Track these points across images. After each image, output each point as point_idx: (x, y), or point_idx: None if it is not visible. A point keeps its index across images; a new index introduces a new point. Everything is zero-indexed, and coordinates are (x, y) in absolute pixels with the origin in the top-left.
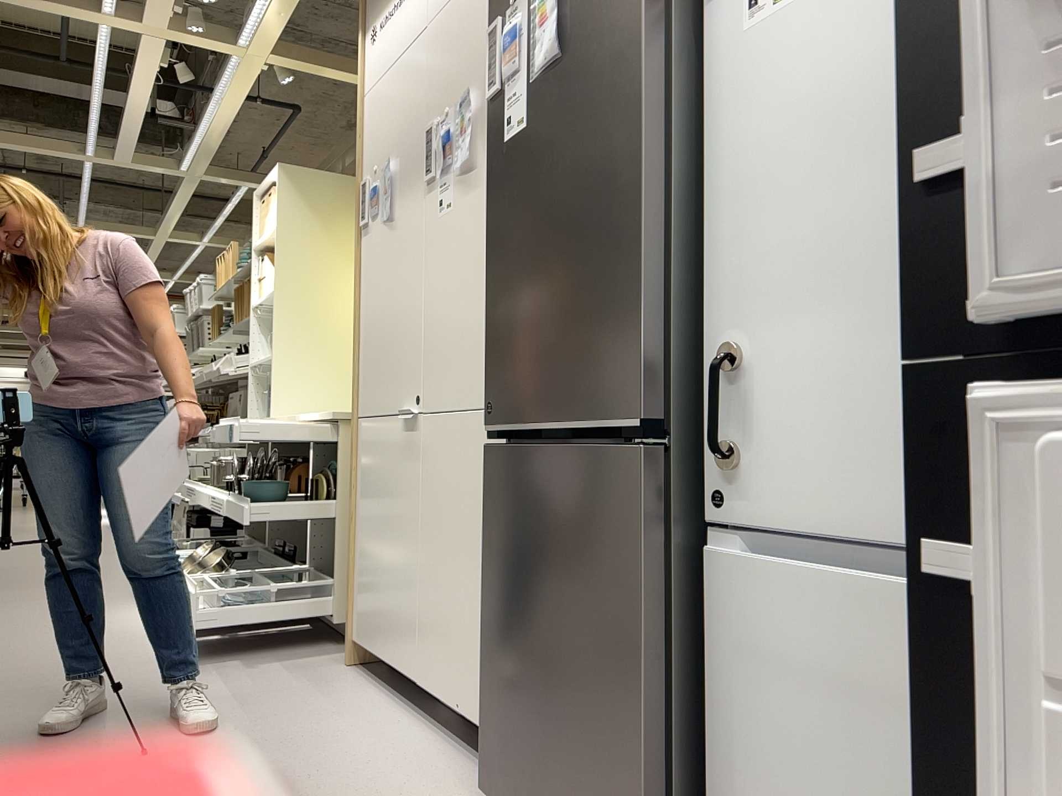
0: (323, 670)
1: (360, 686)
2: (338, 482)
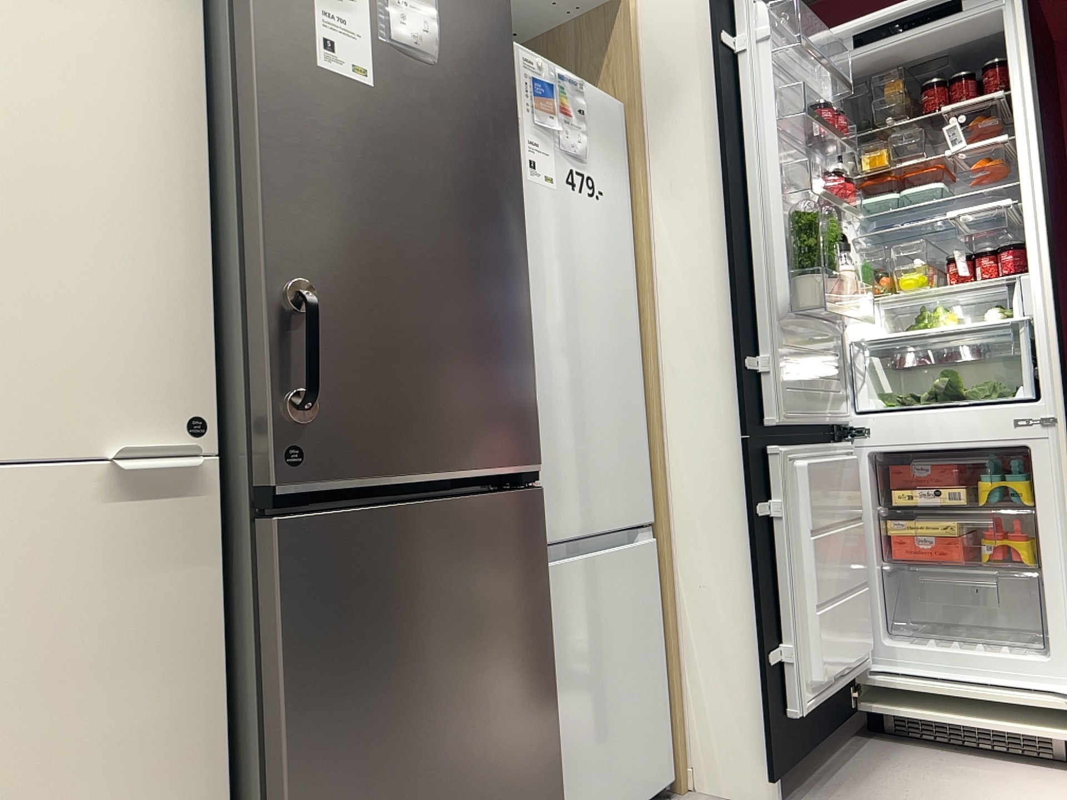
0: None
1: None
2: None
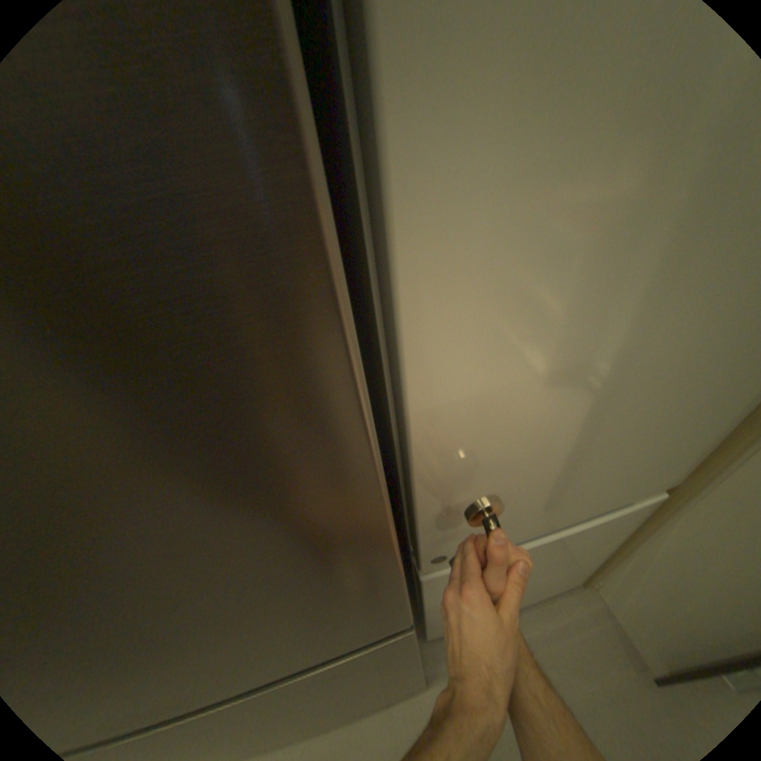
0: None
1: None
2: None
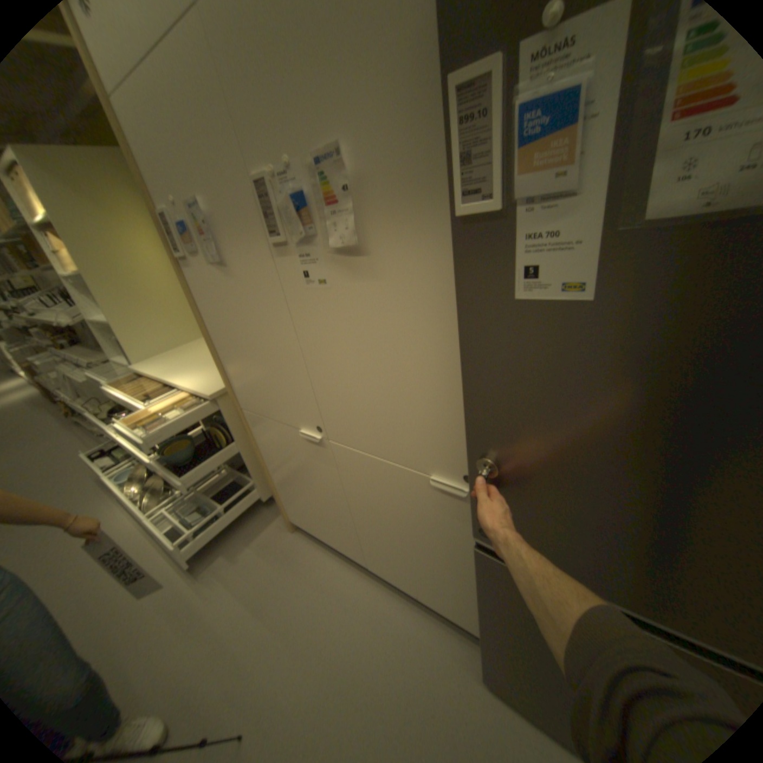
0: (279, 544)
1: (314, 555)
2: (229, 428)
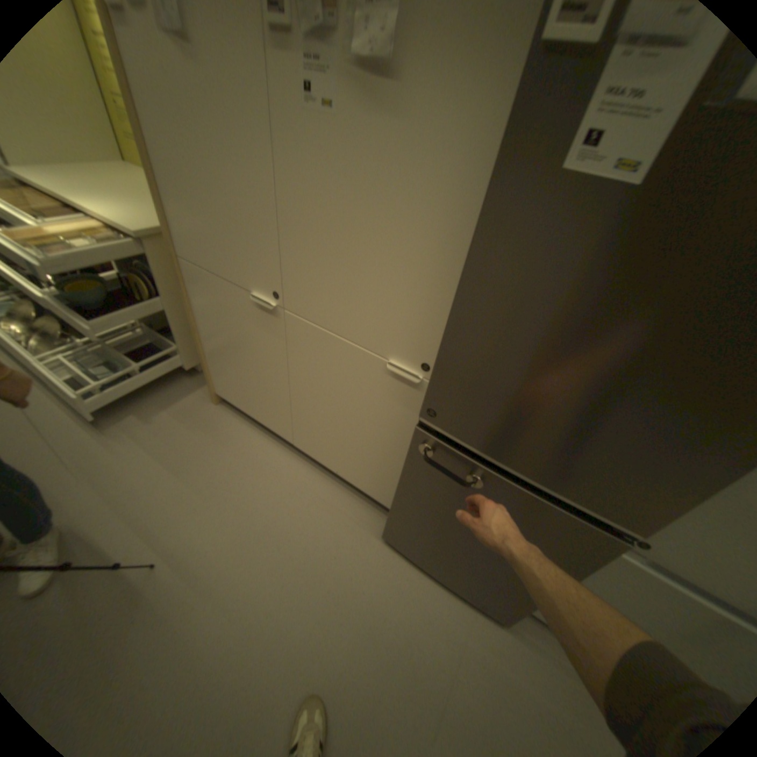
0: (202, 413)
1: (240, 428)
2: (155, 280)
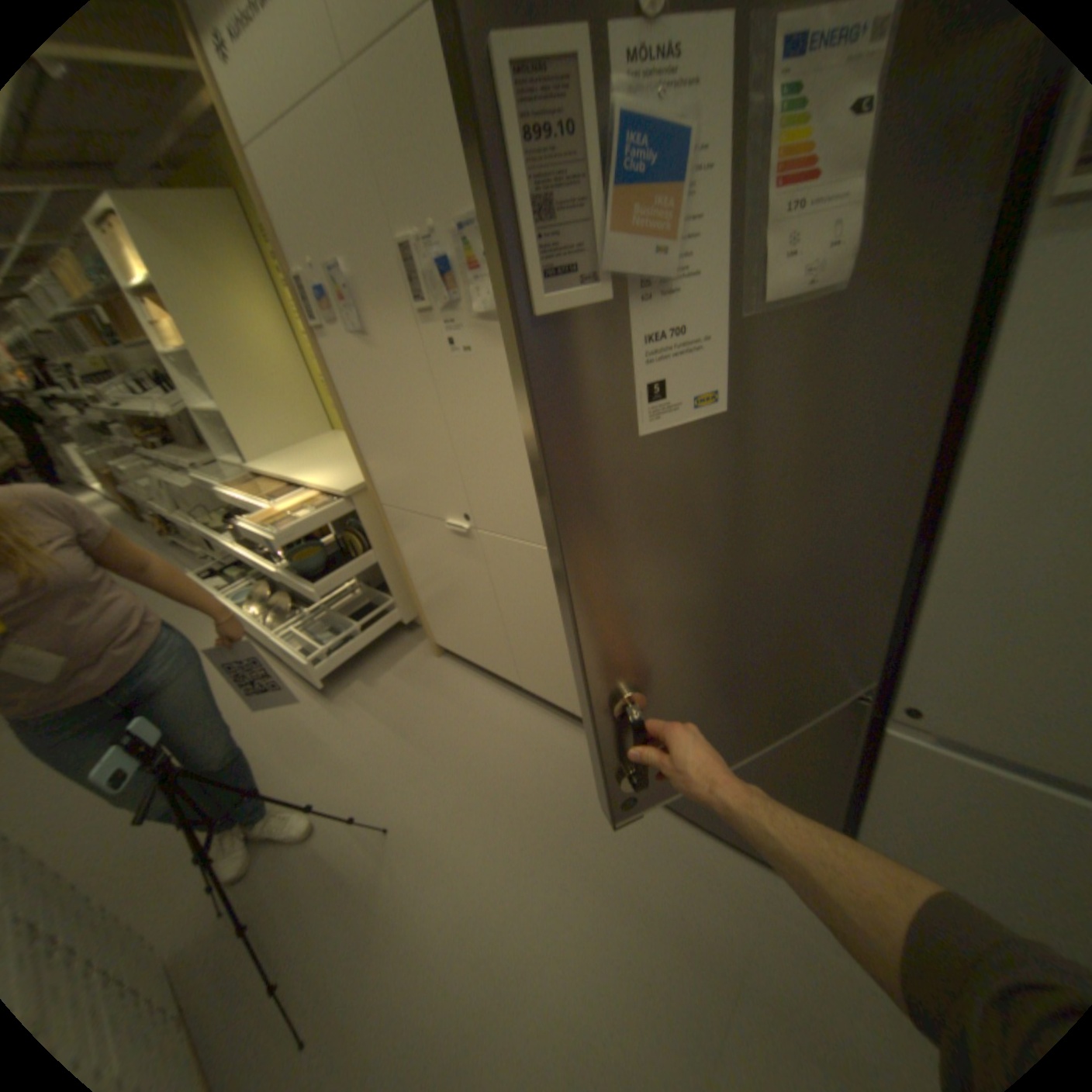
0: (422, 668)
1: (463, 678)
2: (364, 533)
